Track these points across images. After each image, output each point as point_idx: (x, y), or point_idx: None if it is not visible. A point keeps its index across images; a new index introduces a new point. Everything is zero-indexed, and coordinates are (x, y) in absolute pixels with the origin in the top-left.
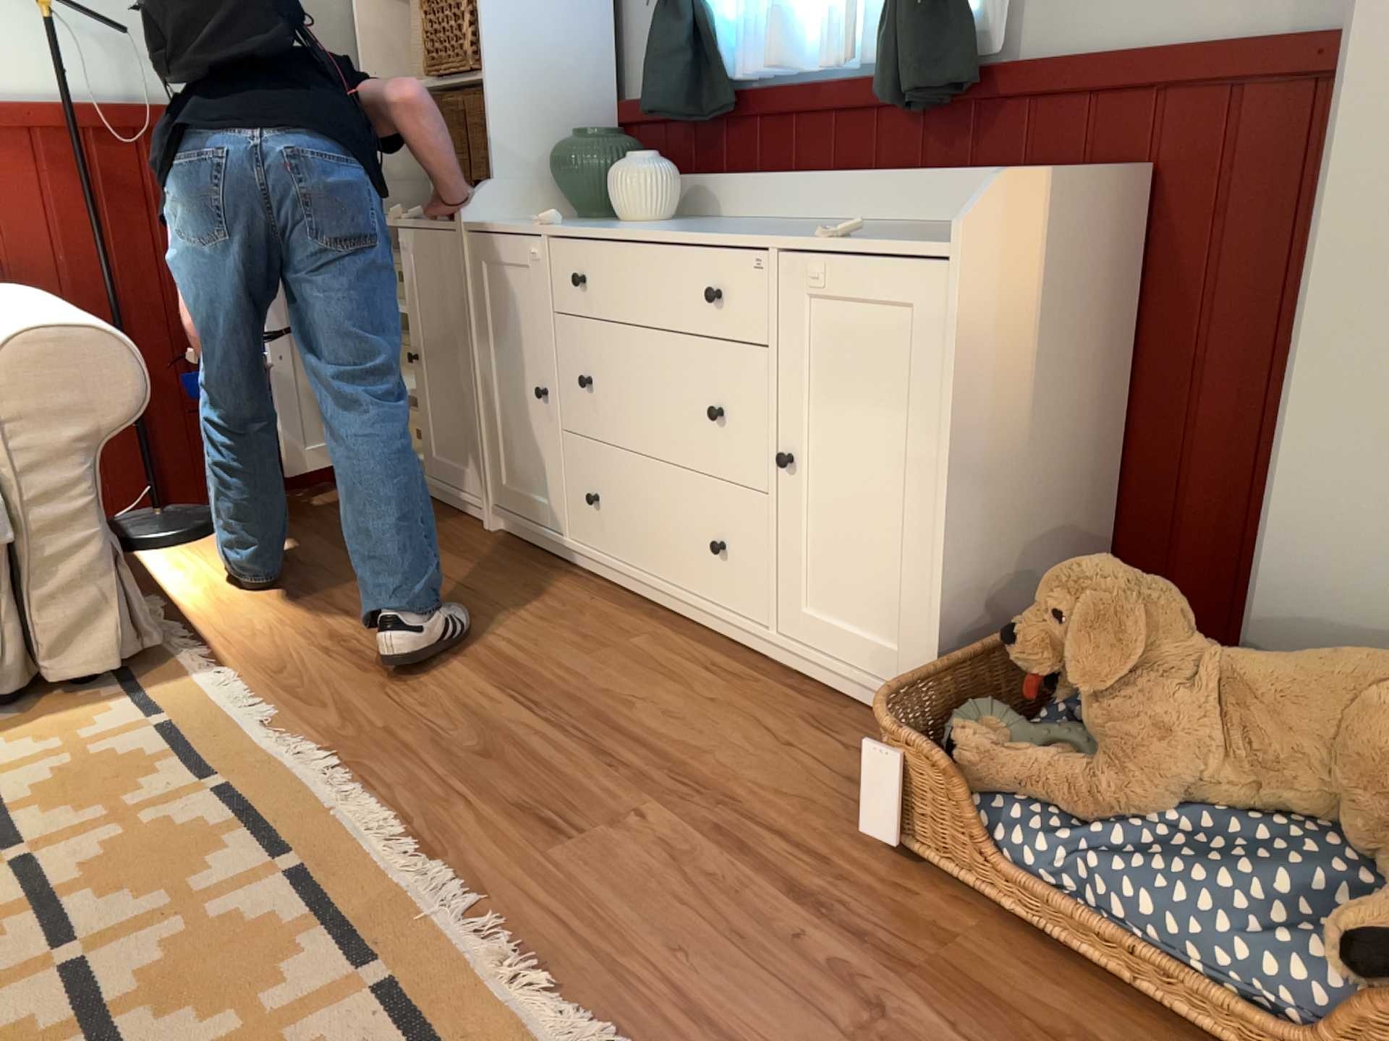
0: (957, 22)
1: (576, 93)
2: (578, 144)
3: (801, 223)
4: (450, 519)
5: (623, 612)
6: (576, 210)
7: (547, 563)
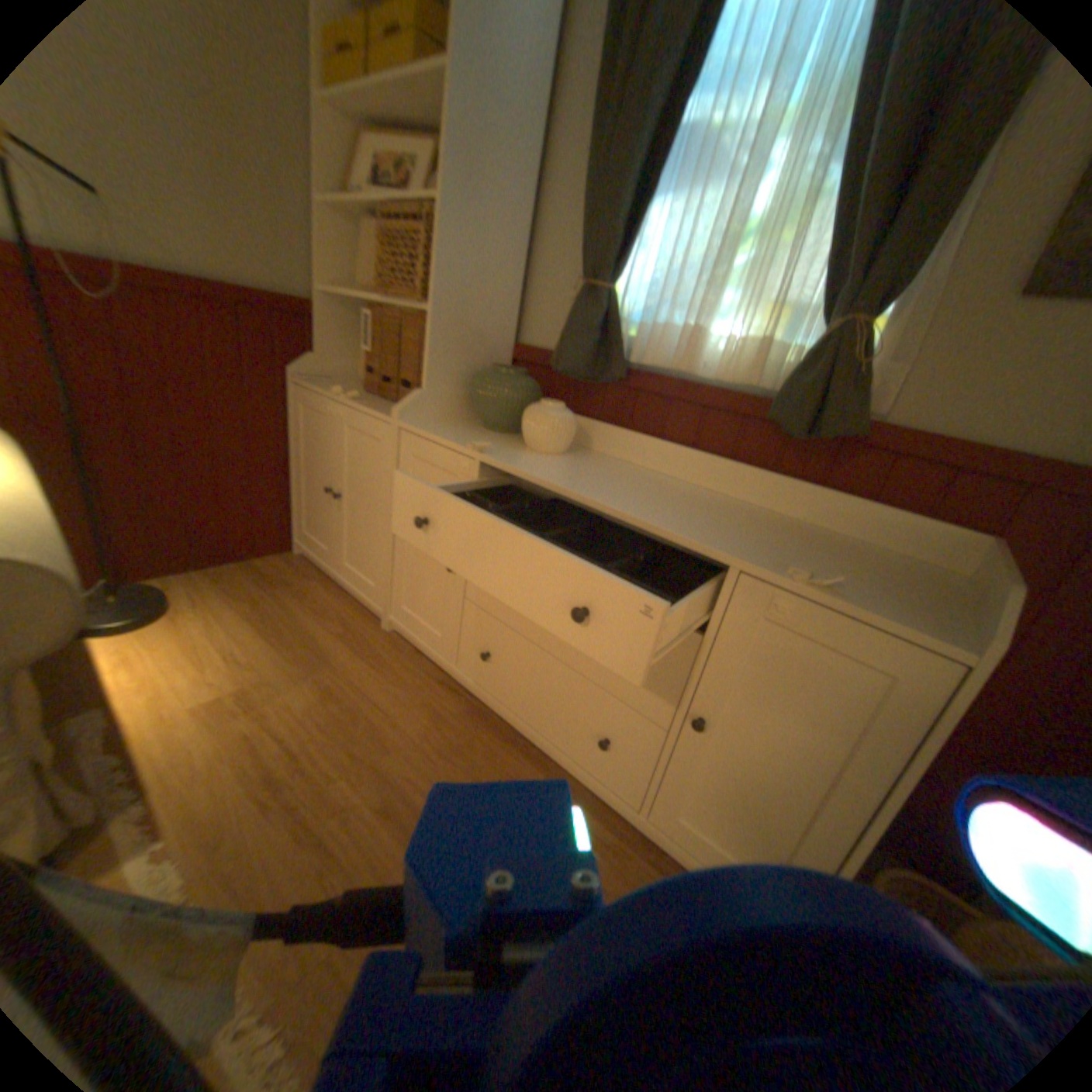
0: (870, 383)
1: (493, 330)
2: (500, 377)
3: (675, 485)
4: (355, 614)
5: (506, 748)
6: (487, 422)
7: (436, 676)
